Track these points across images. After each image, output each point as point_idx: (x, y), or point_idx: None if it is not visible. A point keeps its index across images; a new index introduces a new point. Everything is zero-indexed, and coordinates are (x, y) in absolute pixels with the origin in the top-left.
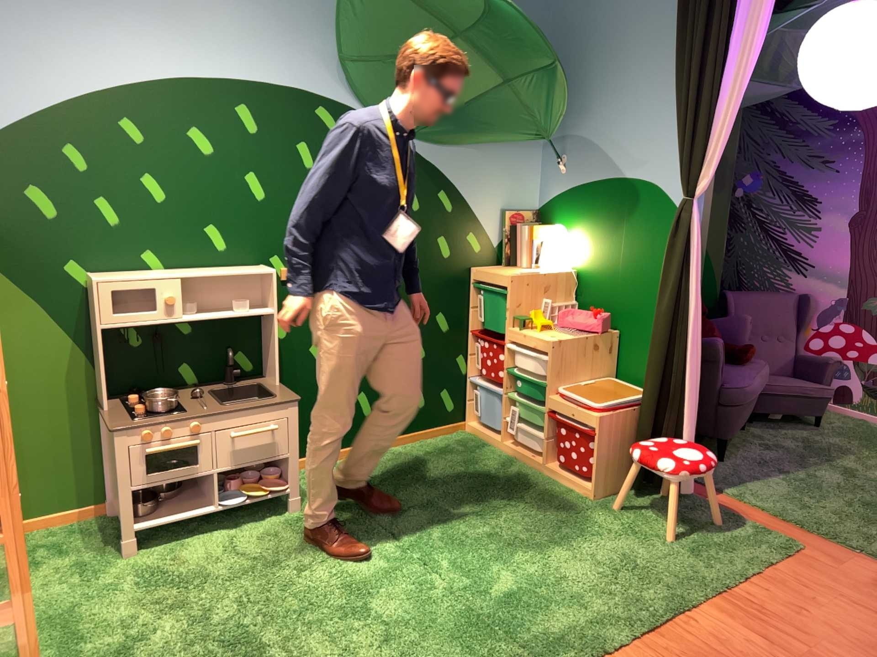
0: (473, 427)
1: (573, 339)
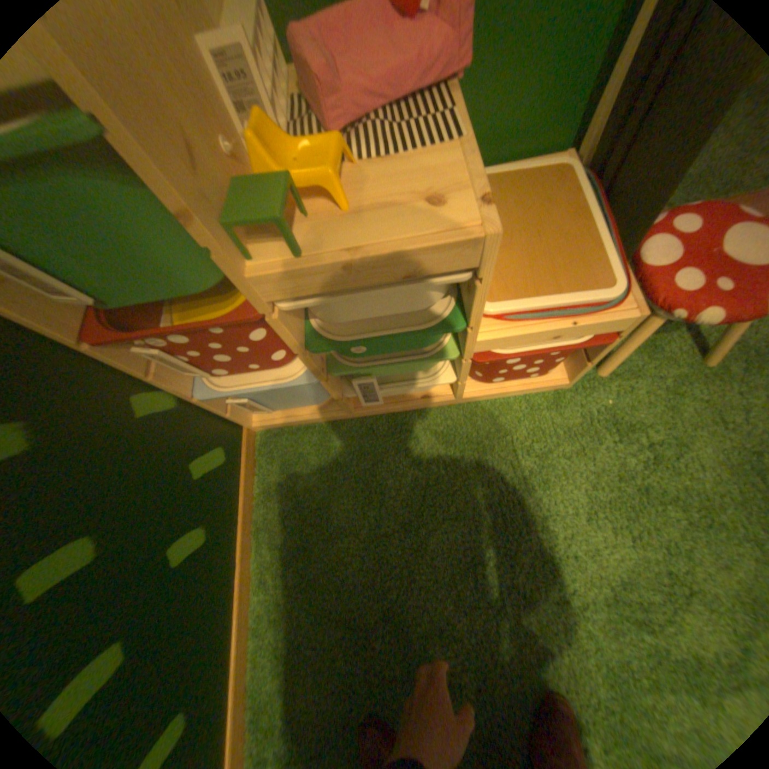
0: (265, 421)
1: (476, 154)
